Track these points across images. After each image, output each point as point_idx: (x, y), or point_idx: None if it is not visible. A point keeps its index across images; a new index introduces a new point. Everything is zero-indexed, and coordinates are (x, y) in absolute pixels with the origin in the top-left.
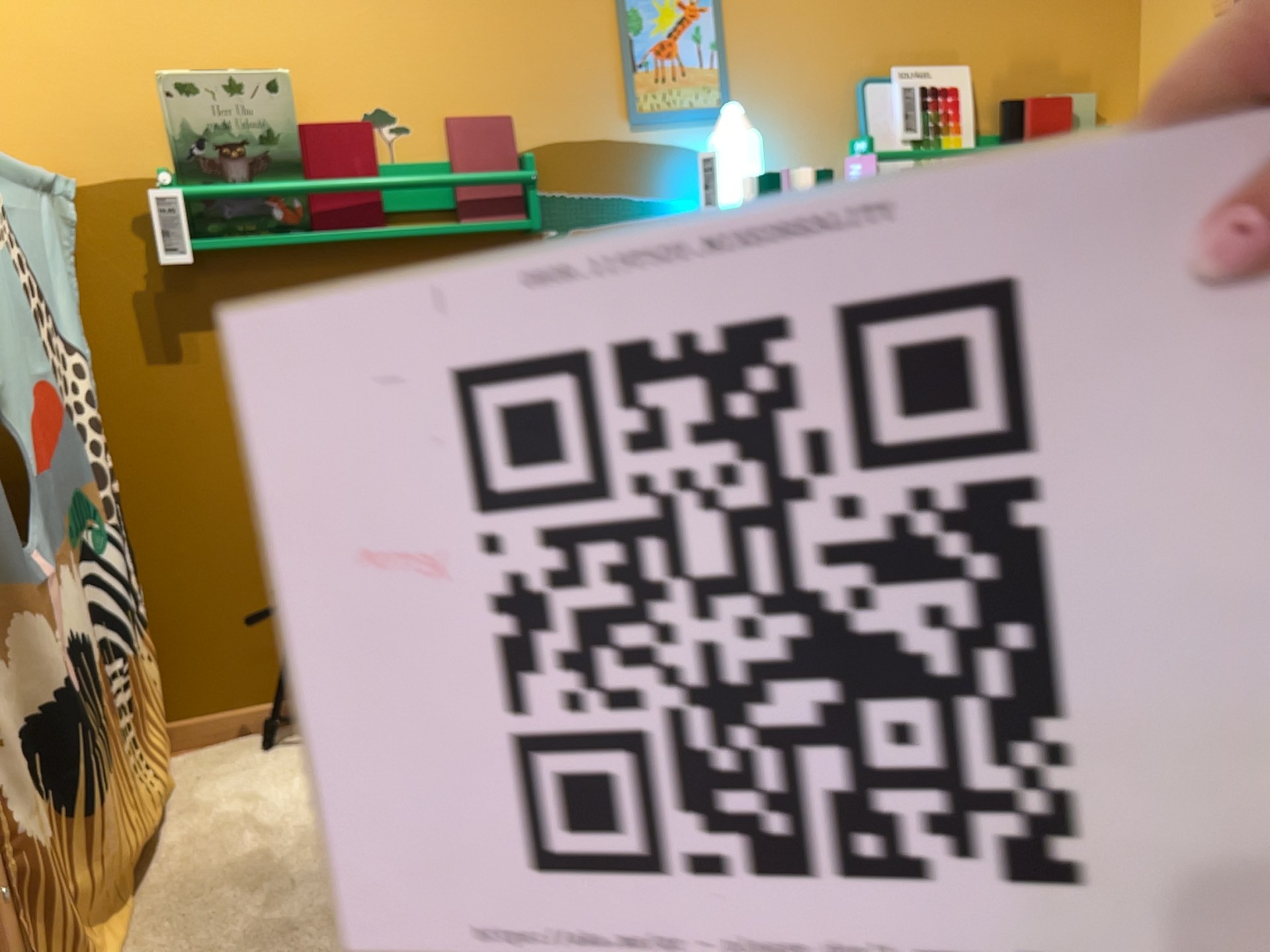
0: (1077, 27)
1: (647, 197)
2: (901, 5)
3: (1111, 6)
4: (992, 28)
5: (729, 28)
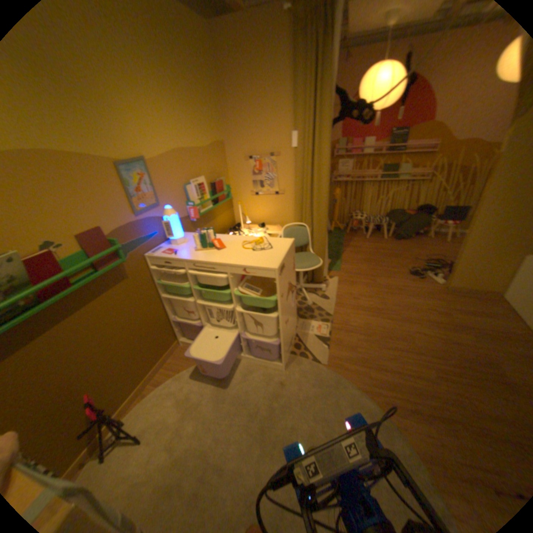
0: (218, 161)
1: (146, 235)
2: (188, 162)
3: (222, 155)
4: (205, 164)
5: (153, 178)
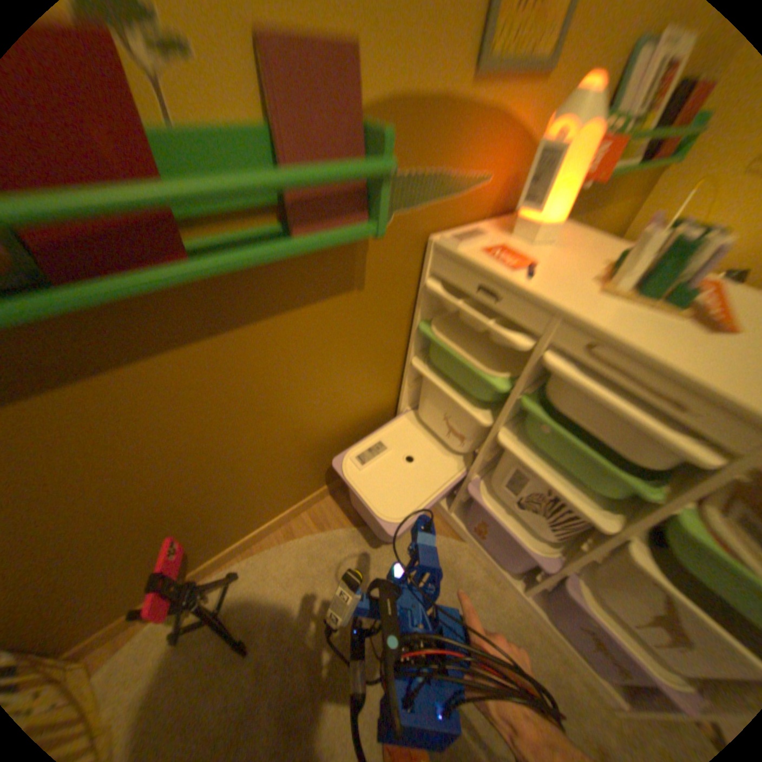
0: None
1: (465, 168)
2: None
3: None
4: None
5: None
